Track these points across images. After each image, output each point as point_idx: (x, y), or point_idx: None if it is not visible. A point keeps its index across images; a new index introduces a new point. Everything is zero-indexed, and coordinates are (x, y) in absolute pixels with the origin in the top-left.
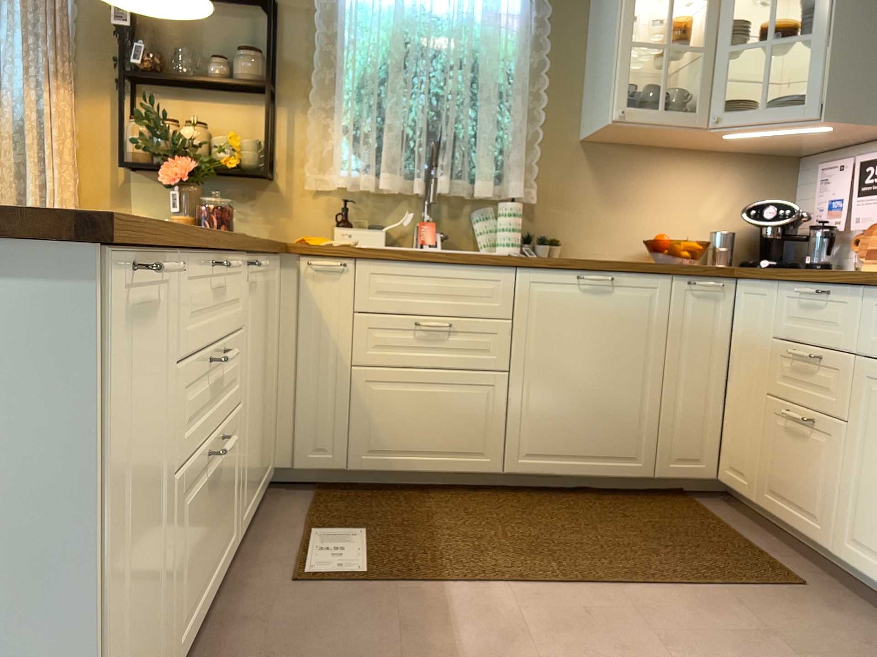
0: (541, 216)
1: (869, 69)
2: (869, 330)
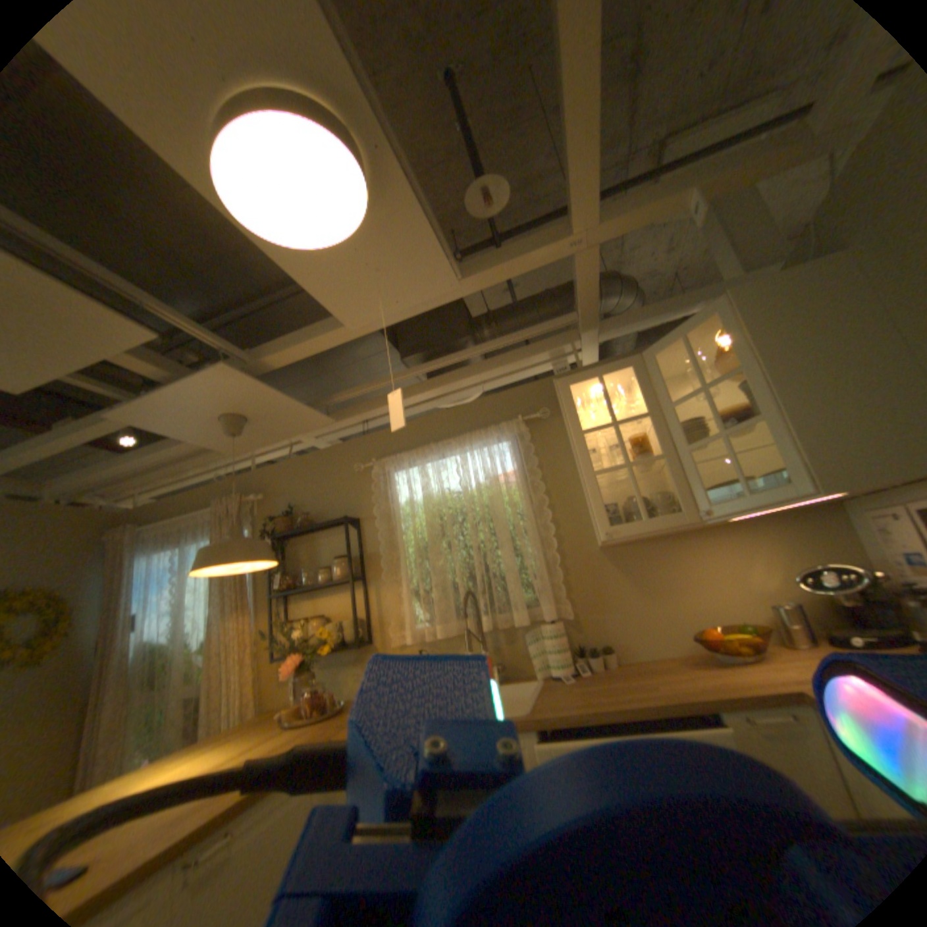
0: (587, 626)
1: (853, 426)
2: None
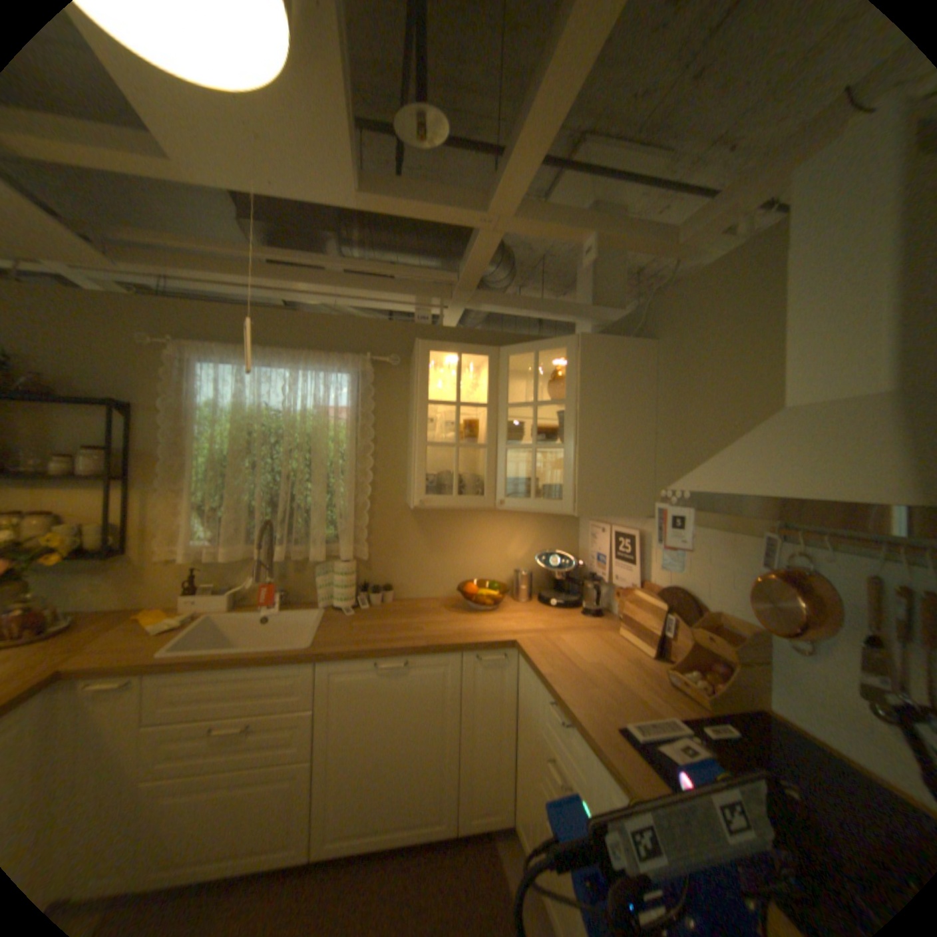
0: (376, 566)
1: (609, 474)
2: (603, 801)
